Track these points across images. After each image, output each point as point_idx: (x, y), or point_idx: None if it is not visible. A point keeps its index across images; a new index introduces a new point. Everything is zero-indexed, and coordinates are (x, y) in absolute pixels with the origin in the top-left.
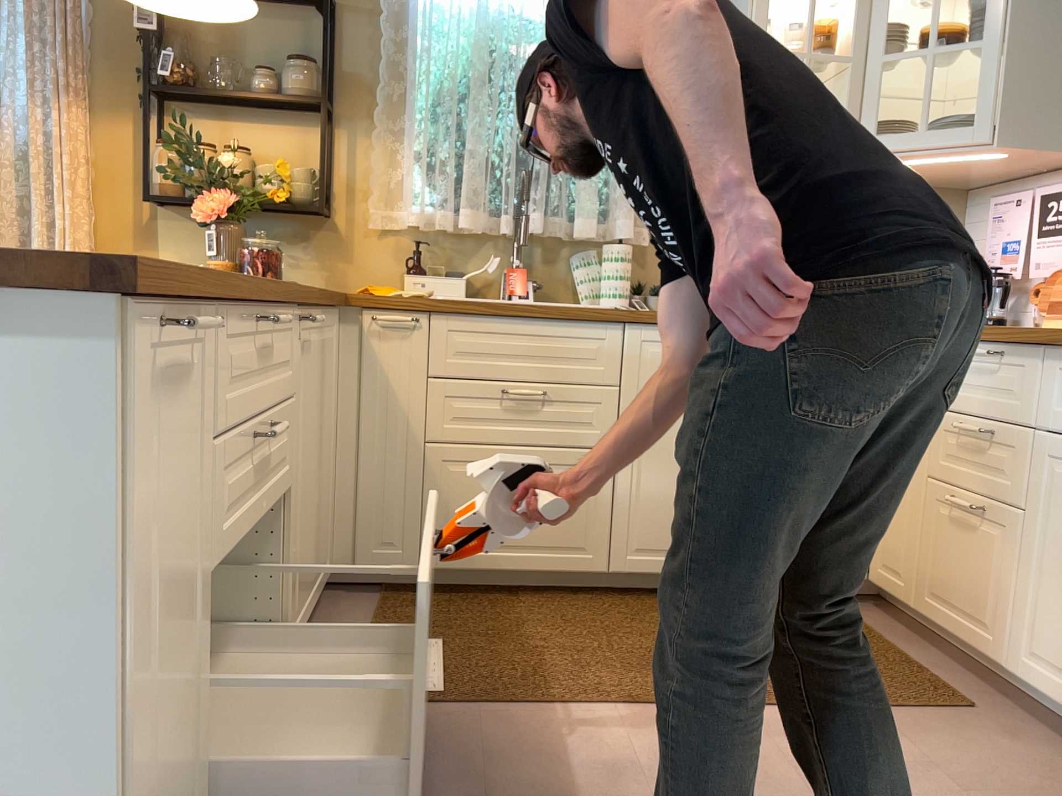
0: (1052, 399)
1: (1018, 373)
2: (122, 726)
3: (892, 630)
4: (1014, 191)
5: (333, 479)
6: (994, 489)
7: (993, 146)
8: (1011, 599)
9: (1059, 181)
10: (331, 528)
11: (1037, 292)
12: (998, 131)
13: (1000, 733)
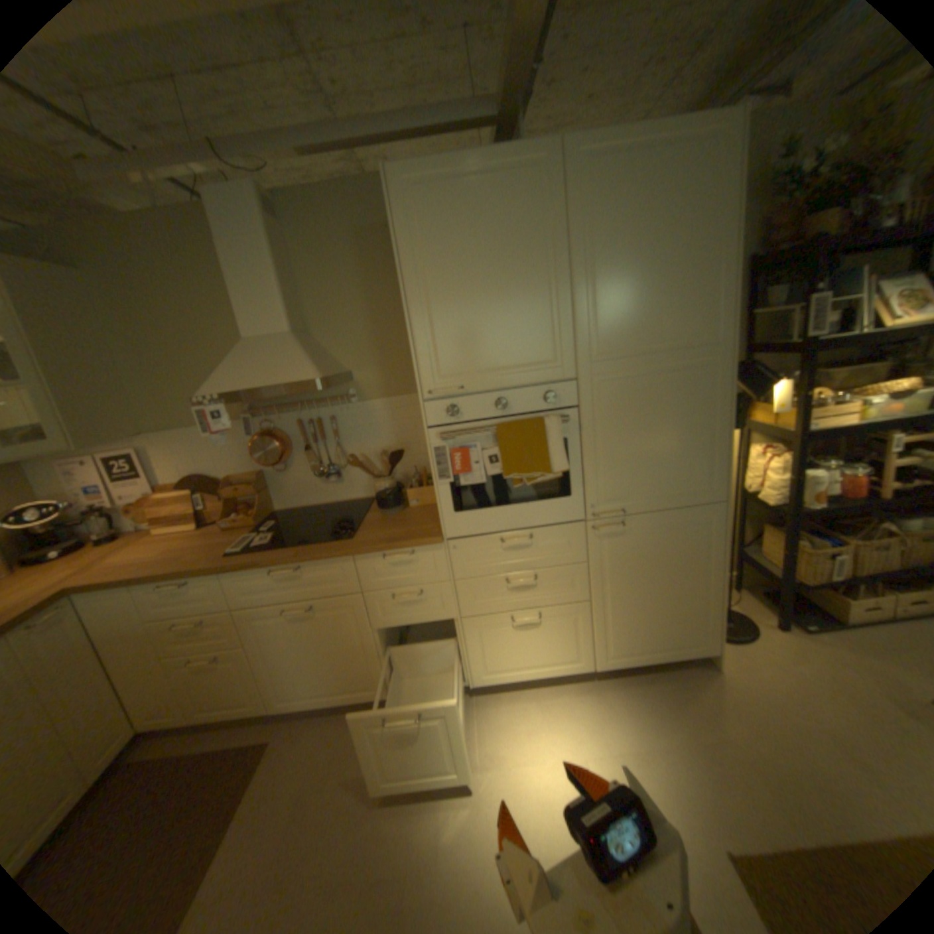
0: (233, 595)
1: (202, 589)
2: None
3: (178, 746)
4: (67, 454)
5: None
6: (216, 646)
7: (70, 449)
8: (254, 687)
9: (105, 447)
10: None
11: (126, 512)
12: (71, 441)
13: (287, 743)
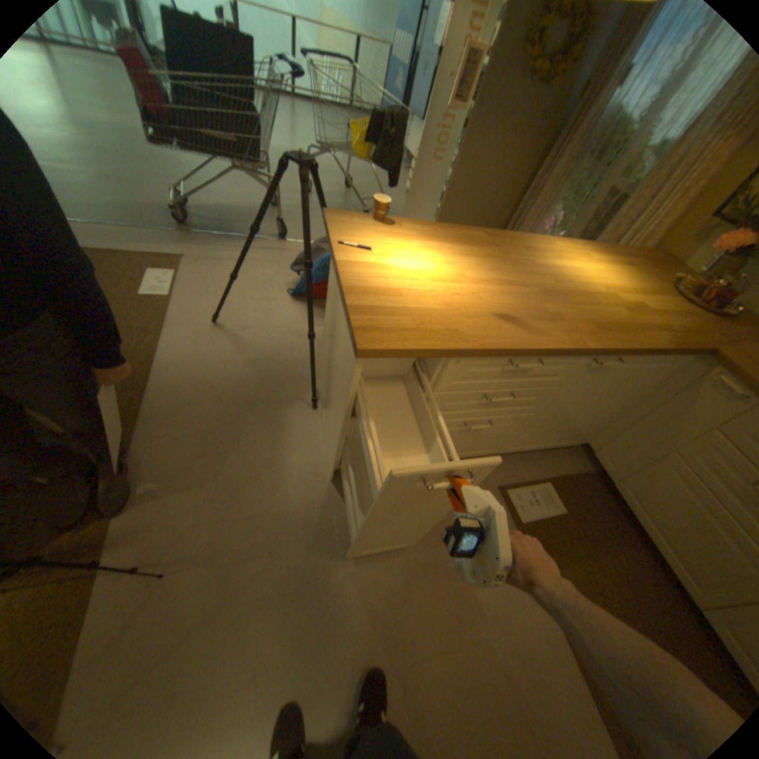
0: None
1: None
2: (353, 437)
3: None
4: None
5: (619, 419)
6: None
7: None
8: None
9: None
10: (600, 433)
11: None
12: None
13: None
